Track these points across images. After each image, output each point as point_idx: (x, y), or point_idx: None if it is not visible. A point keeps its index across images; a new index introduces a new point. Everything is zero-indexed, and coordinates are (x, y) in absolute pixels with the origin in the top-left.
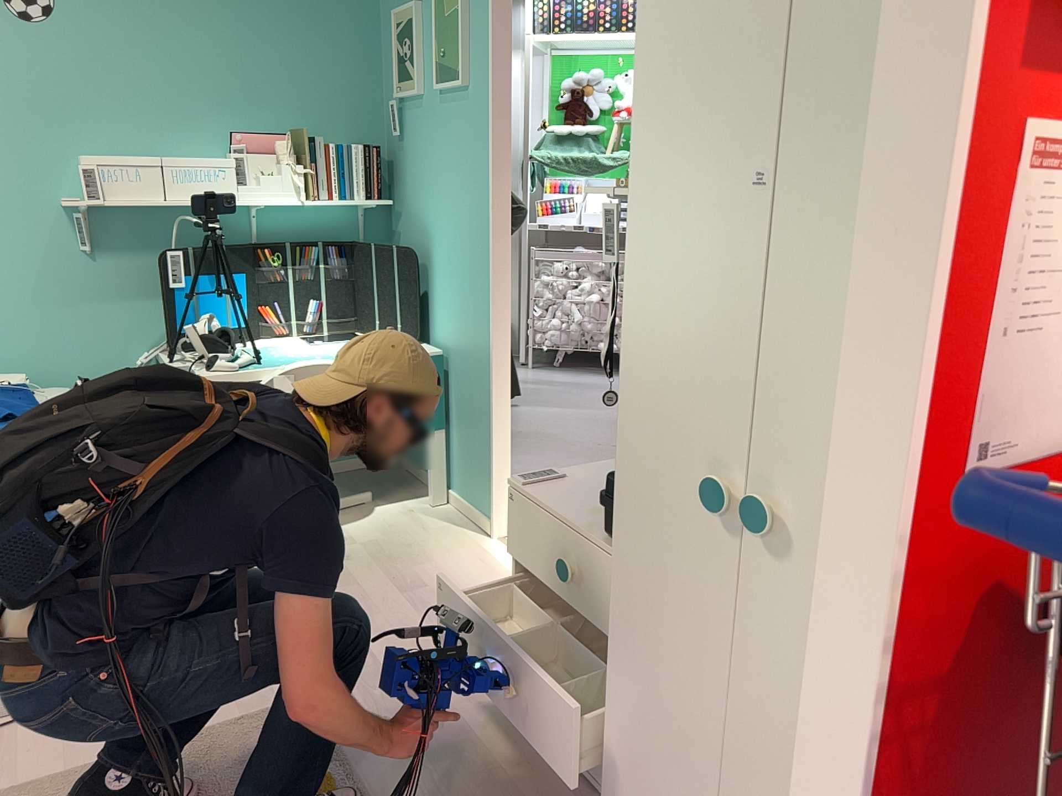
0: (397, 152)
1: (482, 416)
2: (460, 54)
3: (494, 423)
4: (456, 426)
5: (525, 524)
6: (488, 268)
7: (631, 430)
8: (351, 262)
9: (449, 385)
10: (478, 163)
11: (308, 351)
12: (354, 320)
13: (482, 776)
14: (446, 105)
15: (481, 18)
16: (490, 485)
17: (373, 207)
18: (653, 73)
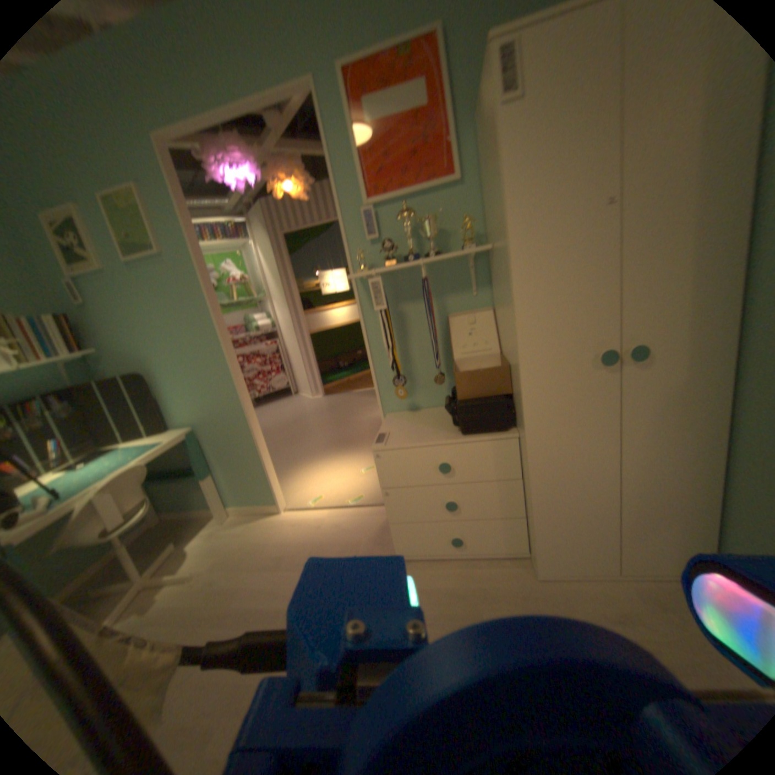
0: (80, 313)
1: (246, 449)
2: (149, 230)
3: (260, 447)
4: (220, 466)
5: (395, 464)
6: (225, 360)
7: (518, 362)
8: (73, 399)
9: (203, 445)
10: (191, 298)
11: (86, 471)
12: (93, 440)
13: (450, 598)
14: (138, 268)
15: (163, 204)
16: (267, 483)
17: (76, 356)
18: (522, 167)
